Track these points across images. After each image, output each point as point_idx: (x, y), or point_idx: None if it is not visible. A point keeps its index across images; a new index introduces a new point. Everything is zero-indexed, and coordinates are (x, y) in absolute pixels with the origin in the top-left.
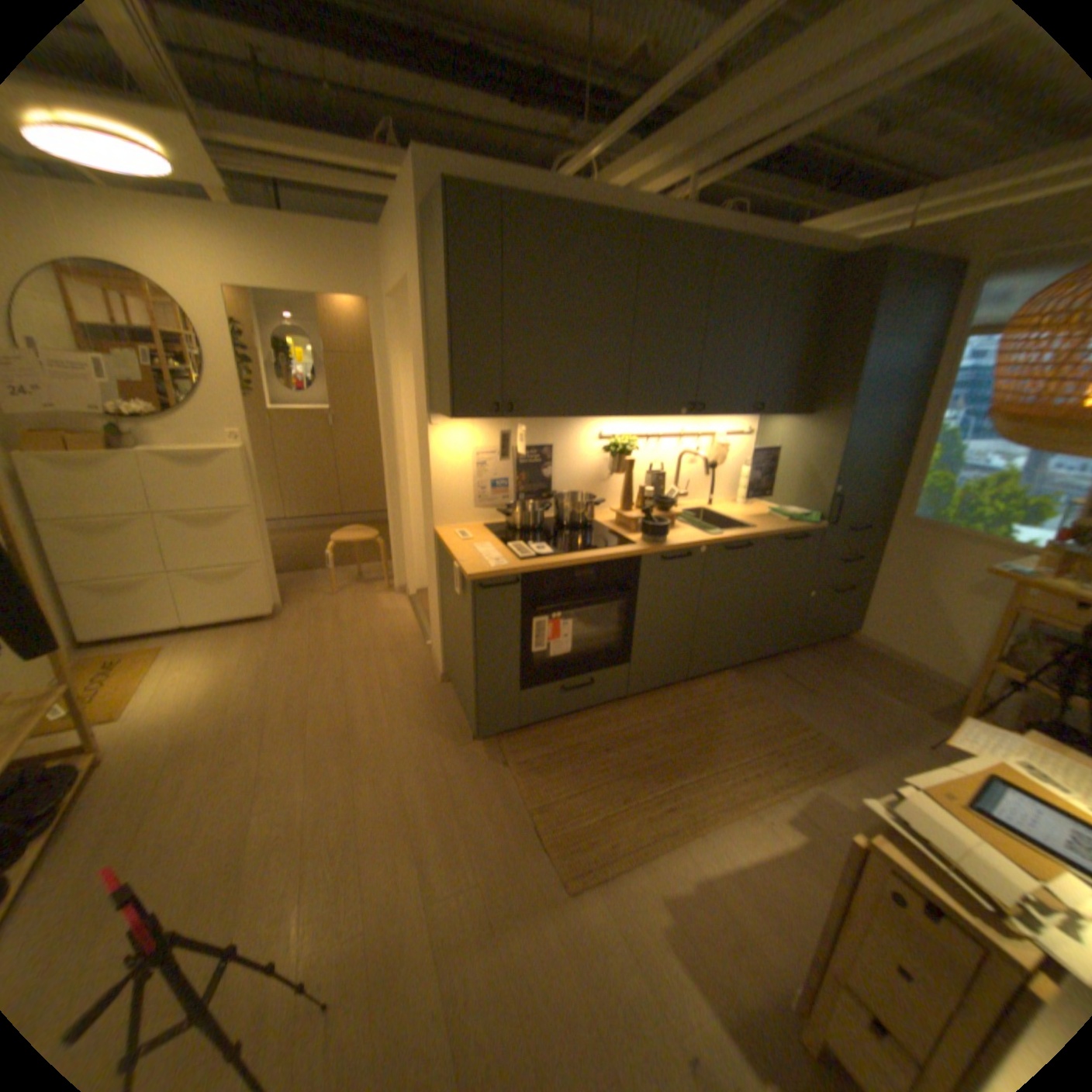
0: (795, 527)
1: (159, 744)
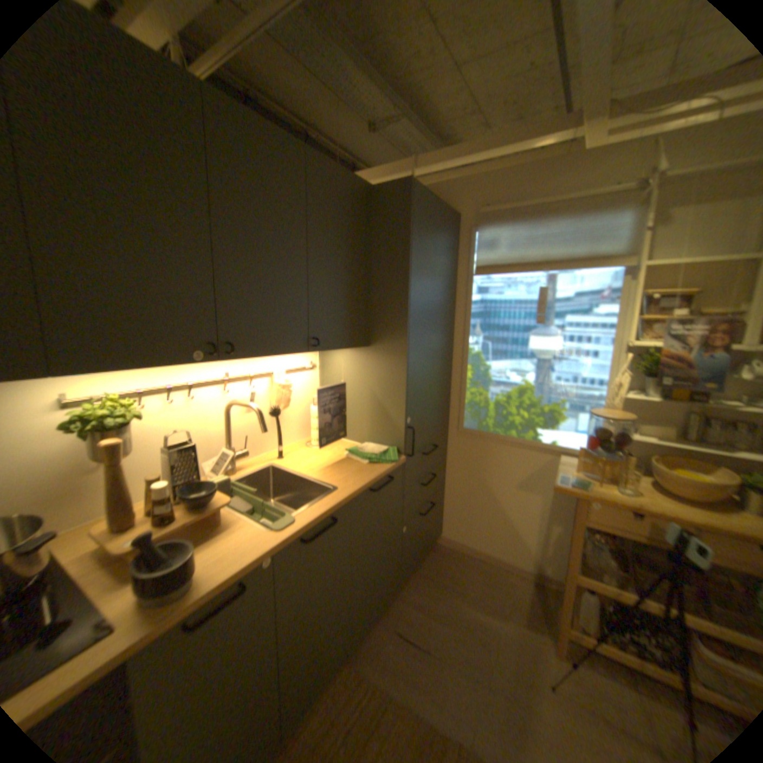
0: (379, 472)
1: None
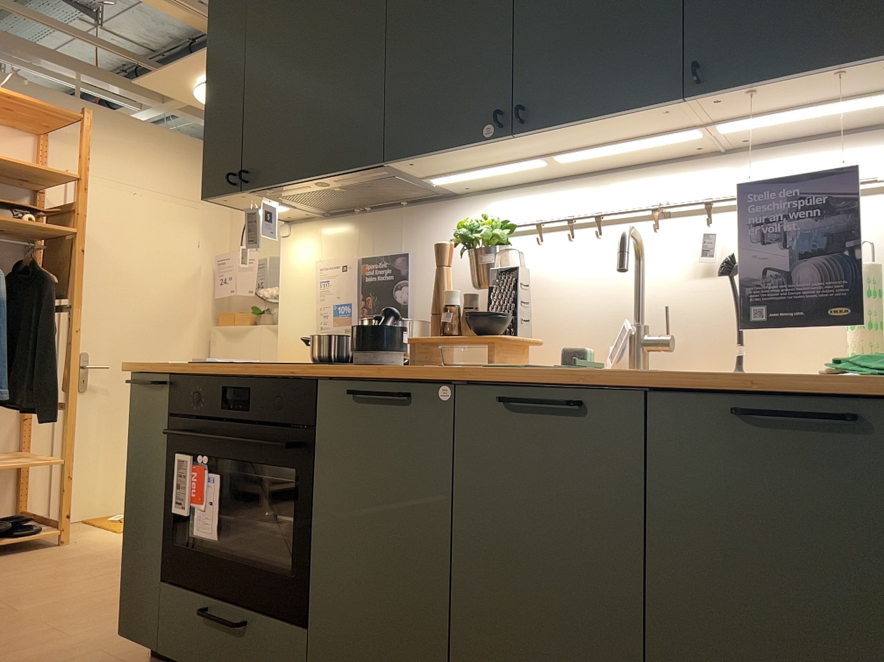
0: (808, 382)
1: (95, 549)
